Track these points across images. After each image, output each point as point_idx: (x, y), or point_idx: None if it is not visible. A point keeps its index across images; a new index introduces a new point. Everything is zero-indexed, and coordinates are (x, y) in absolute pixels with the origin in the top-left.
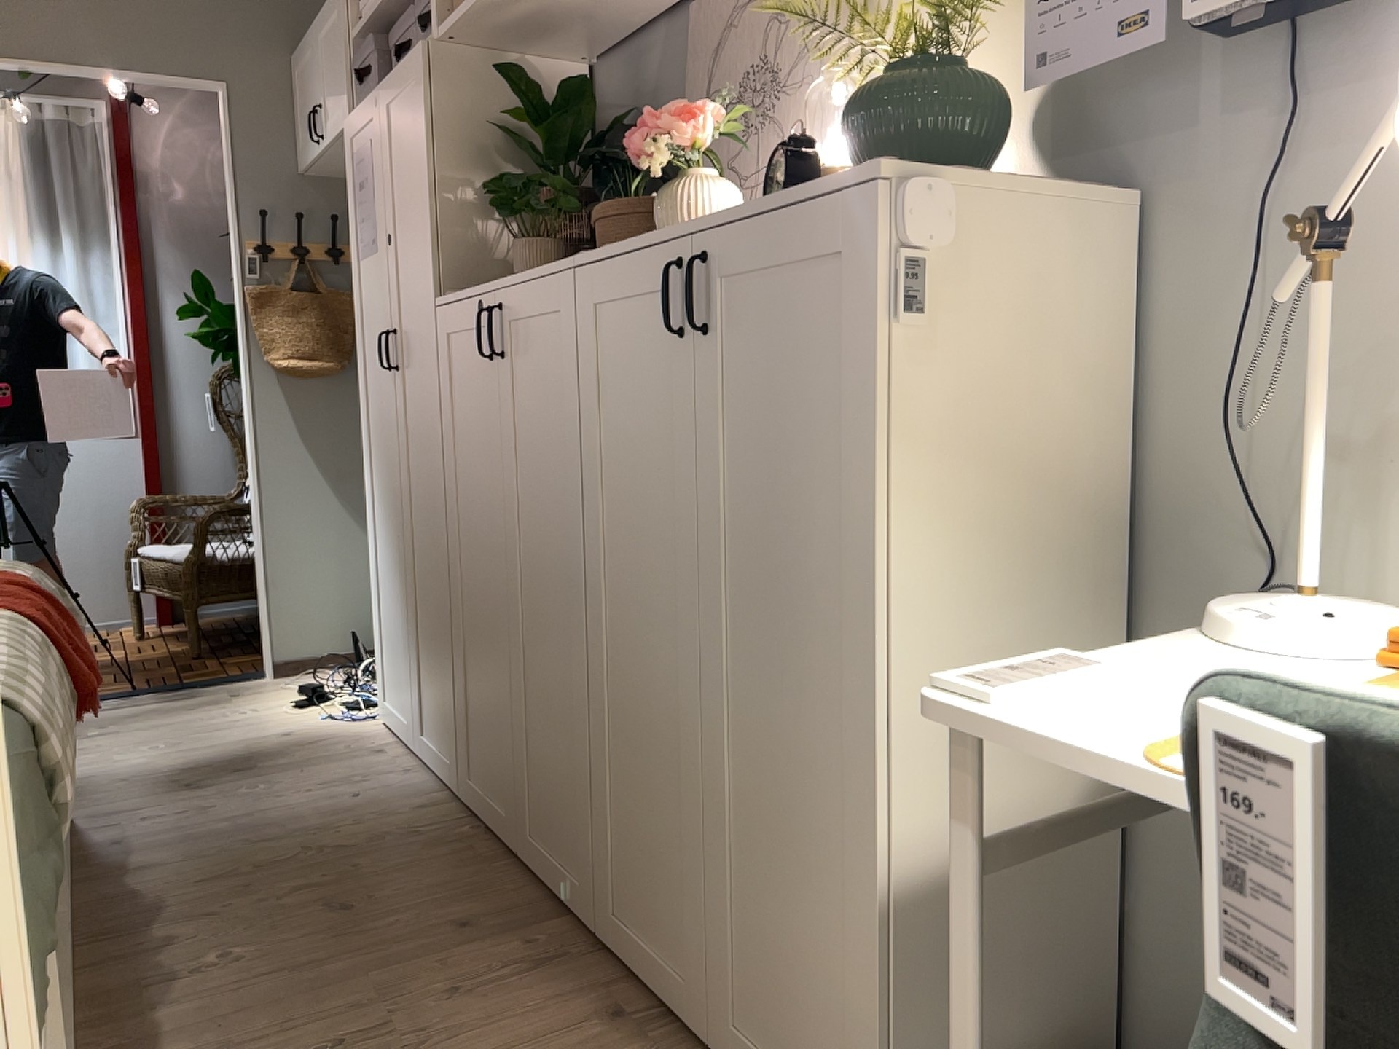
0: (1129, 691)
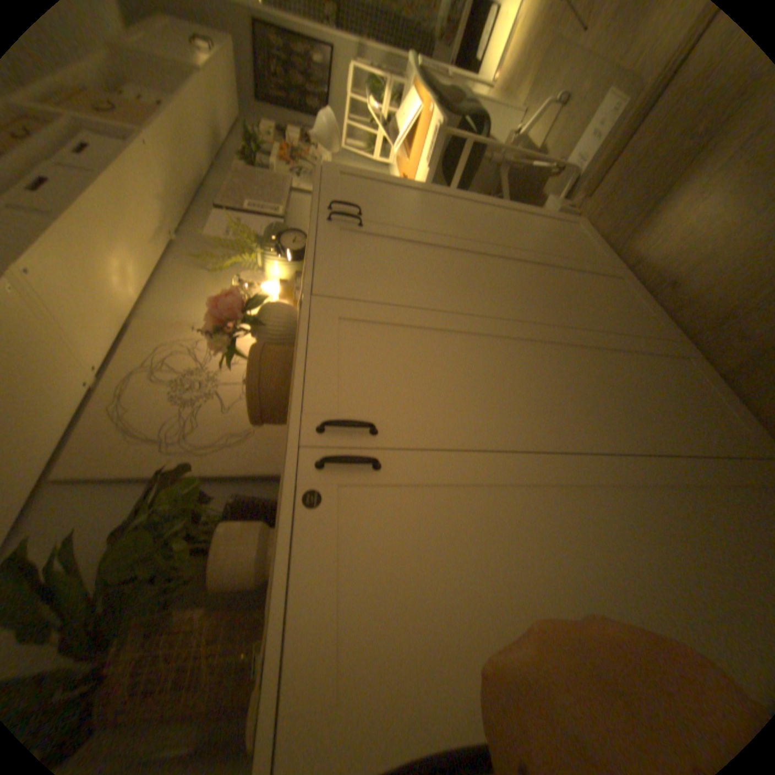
0: (428, 151)
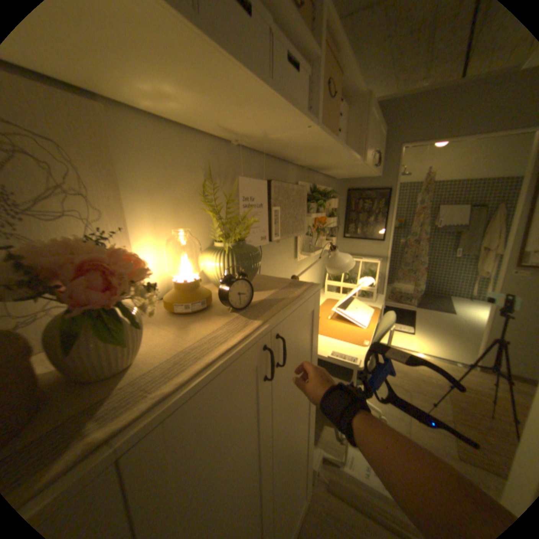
0: (335, 350)
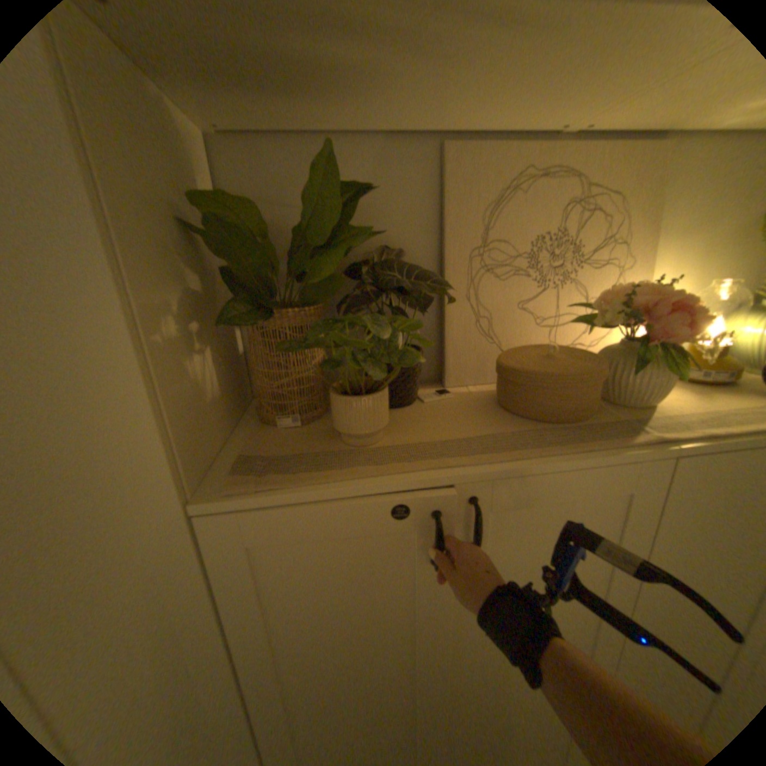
0: None
